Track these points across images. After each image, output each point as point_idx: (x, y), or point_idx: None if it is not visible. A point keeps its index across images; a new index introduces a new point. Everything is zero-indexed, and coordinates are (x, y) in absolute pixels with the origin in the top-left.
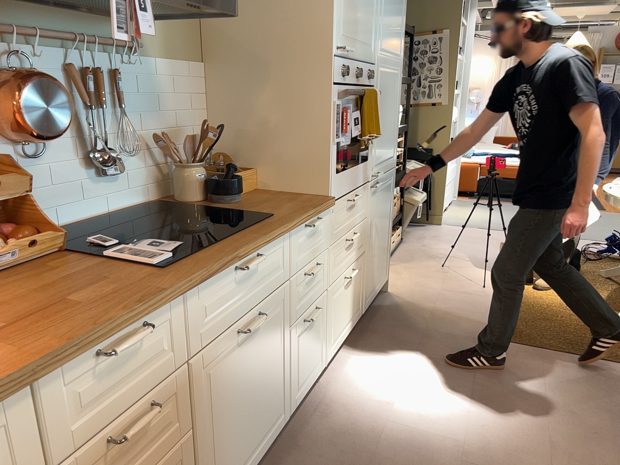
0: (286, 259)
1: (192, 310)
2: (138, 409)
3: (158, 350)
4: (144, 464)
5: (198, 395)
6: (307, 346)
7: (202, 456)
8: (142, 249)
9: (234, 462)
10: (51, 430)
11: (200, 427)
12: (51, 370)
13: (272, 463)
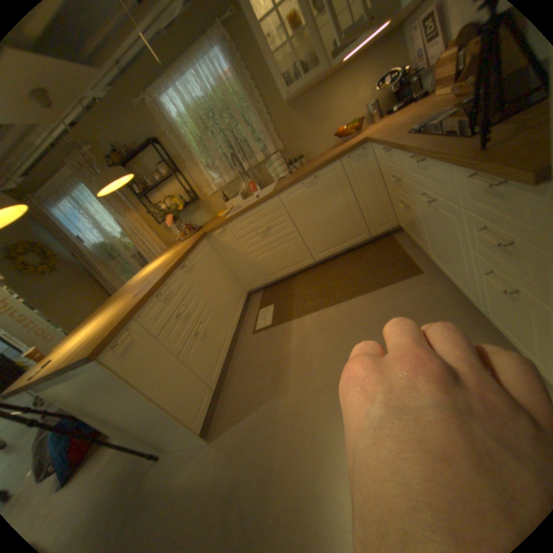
0: (463, 187)
1: (404, 158)
2: (399, 176)
3: (398, 162)
4: (405, 196)
5: (415, 198)
6: (507, 305)
7: (423, 226)
8: (436, 115)
9: (440, 255)
10: (386, 158)
11: (419, 212)
12: (377, 143)
13: (470, 308)
